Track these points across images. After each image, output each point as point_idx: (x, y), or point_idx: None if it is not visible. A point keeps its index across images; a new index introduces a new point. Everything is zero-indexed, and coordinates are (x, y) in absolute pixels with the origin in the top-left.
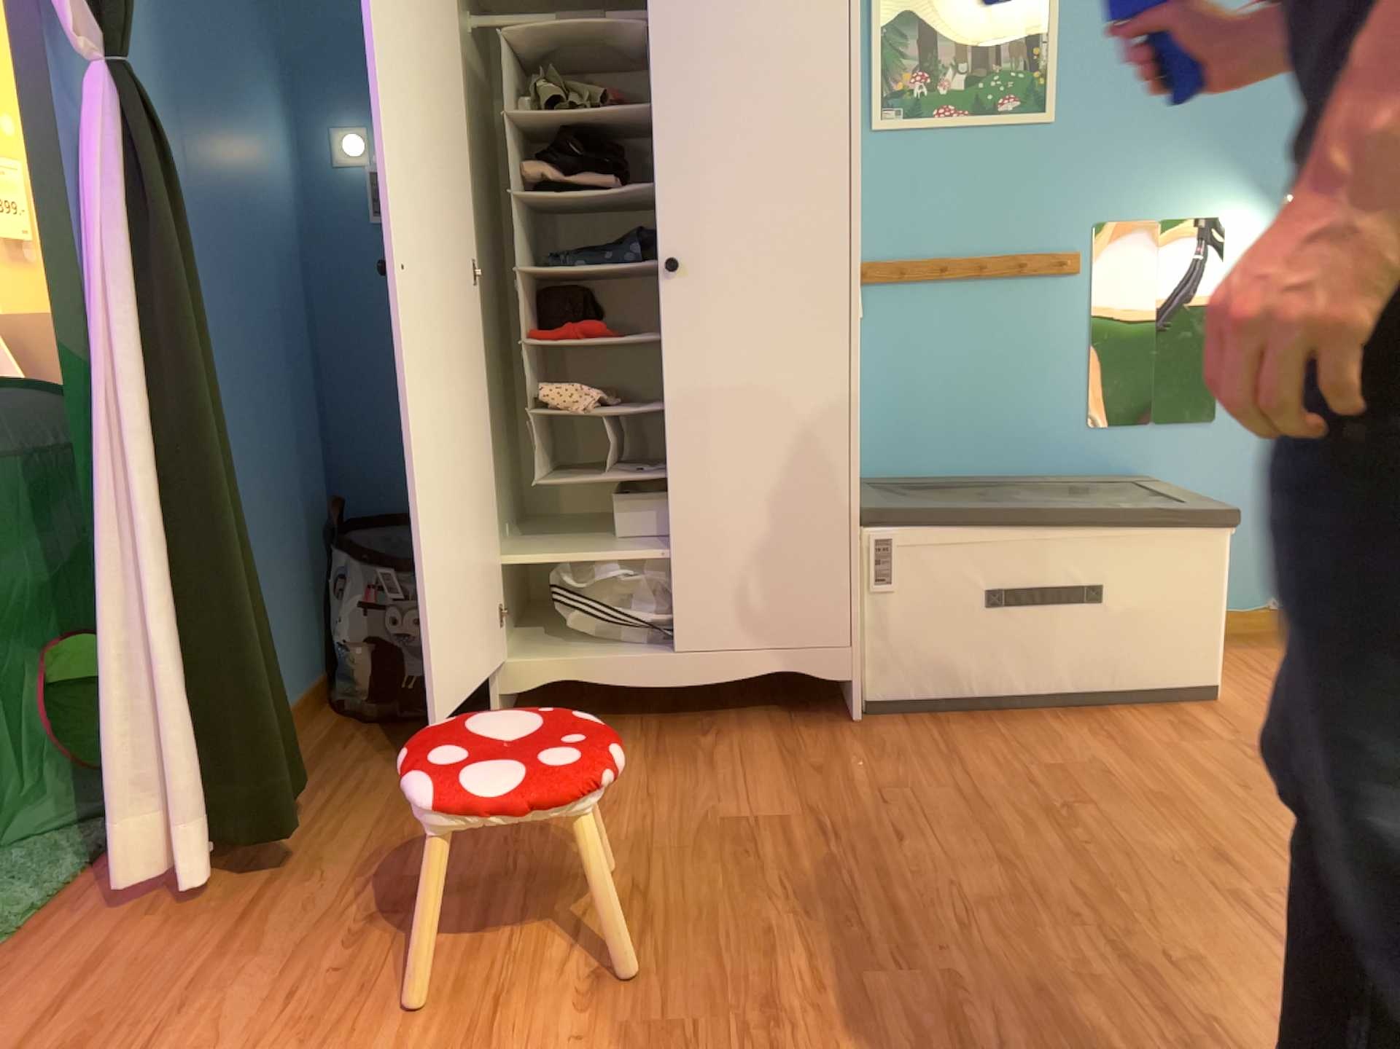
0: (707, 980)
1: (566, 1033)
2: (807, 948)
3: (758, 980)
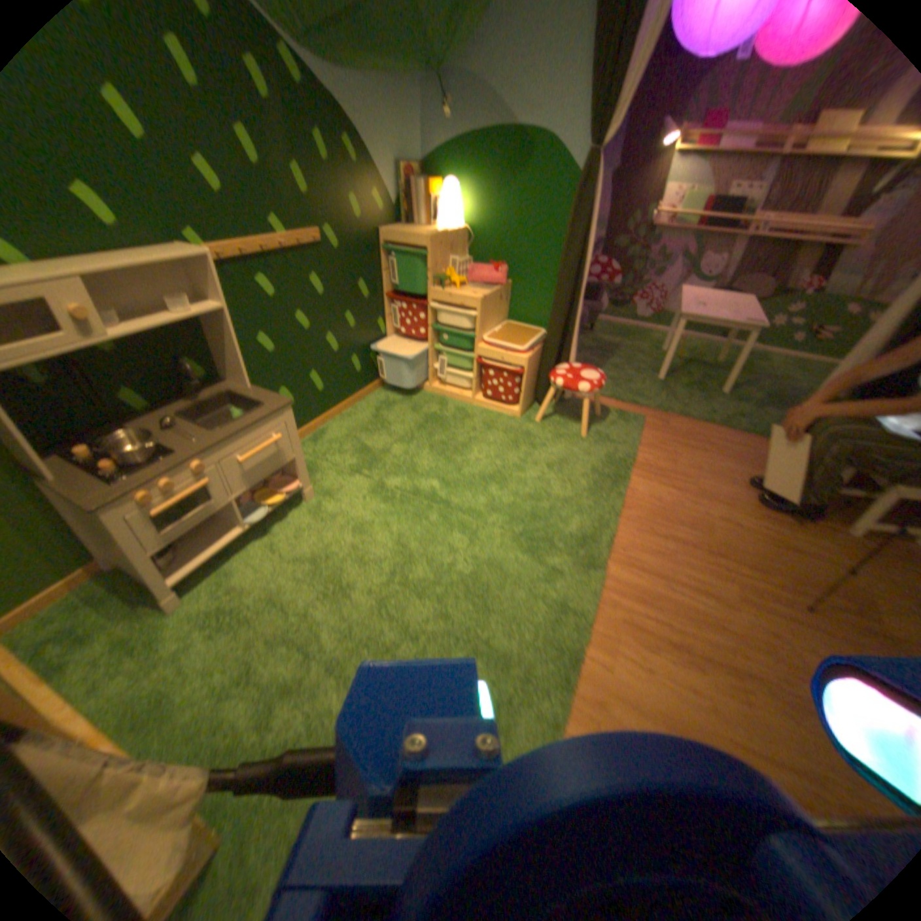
0: (734, 552)
1: (708, 516)
2: (754, 585)
3: (734, 564)
